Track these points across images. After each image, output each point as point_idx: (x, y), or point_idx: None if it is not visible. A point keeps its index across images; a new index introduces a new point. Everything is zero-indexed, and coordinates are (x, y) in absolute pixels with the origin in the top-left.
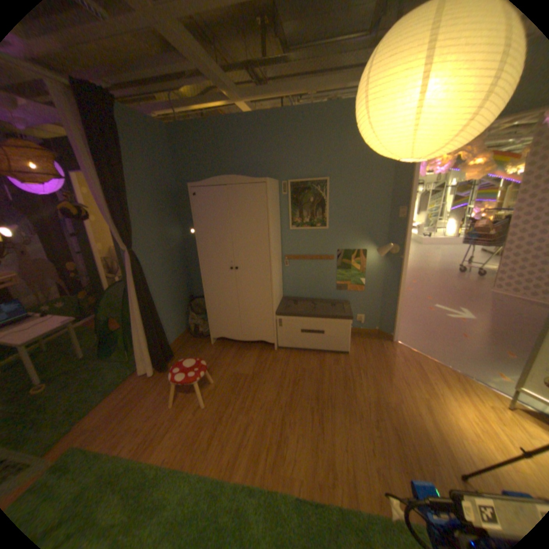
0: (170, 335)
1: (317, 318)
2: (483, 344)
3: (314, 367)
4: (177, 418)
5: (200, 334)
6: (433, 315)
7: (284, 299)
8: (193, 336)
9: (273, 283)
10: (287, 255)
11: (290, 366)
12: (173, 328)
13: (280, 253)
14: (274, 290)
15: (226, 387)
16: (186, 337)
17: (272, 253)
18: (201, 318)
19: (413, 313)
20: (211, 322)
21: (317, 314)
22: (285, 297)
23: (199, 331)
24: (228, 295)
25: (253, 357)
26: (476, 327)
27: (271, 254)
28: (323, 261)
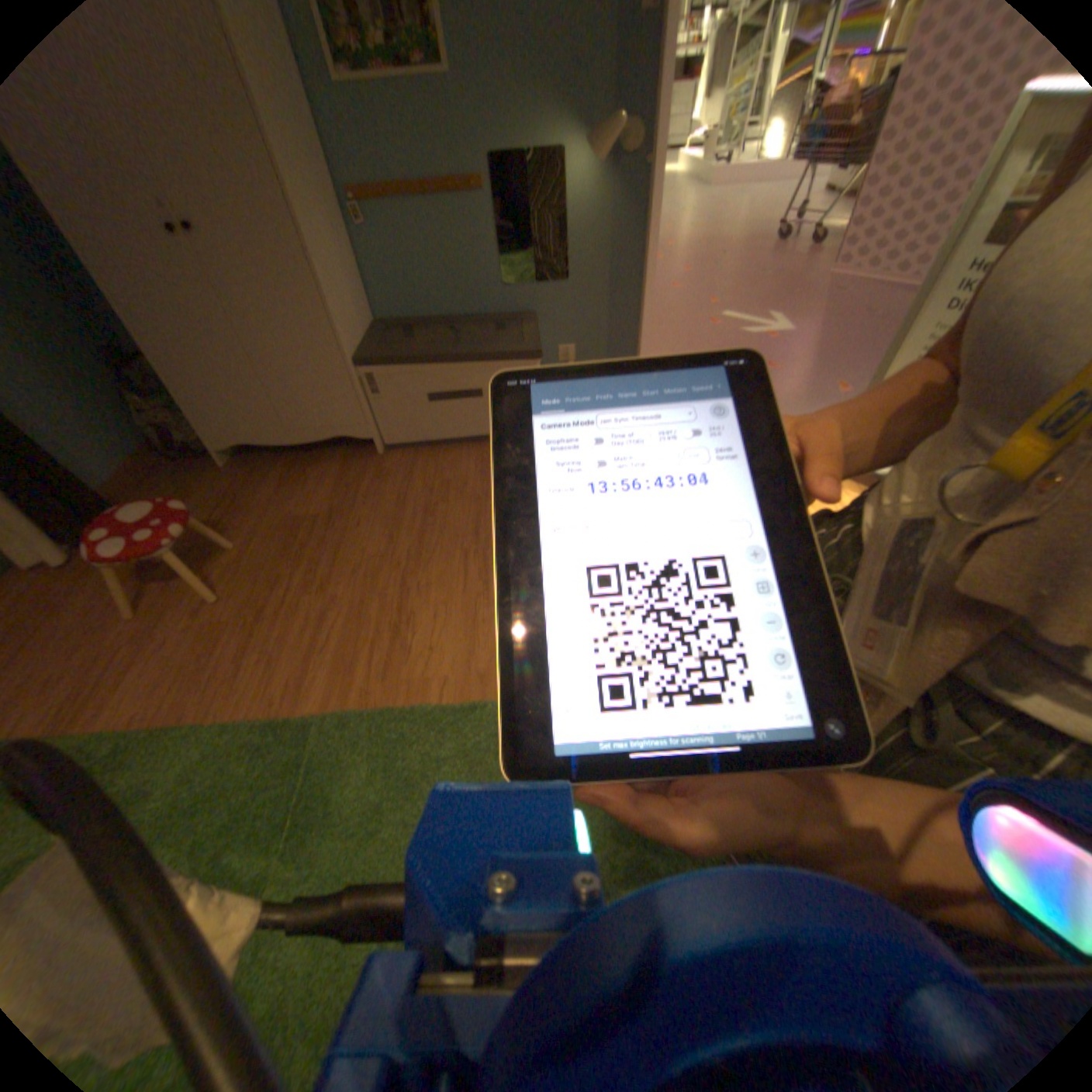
0: (86, 460)
1: (458, 360)
2: (798, 376)
3: (469, 473)
4: (151, 633)
5: (179, 448)
6: (715, 334)
7: (374, 326)
8: (165, 455)
9: (316, 267)
10: (350, 183)
11: (414, 480)
12: (88, 442)
13: (327, 178)
14: (329, 292)
15: (266, 548)
16: (145, 461)
17: (283, 161)
18: (159, 402)
19: (677, 333)
20: (189, 408)
21: (457, 349)
22: (377, 320)
23: (174, 439)
24: (200, 322)
25: (327, 476)
26: (790, 345)
27: (279, 163)
28: (456, 197)
